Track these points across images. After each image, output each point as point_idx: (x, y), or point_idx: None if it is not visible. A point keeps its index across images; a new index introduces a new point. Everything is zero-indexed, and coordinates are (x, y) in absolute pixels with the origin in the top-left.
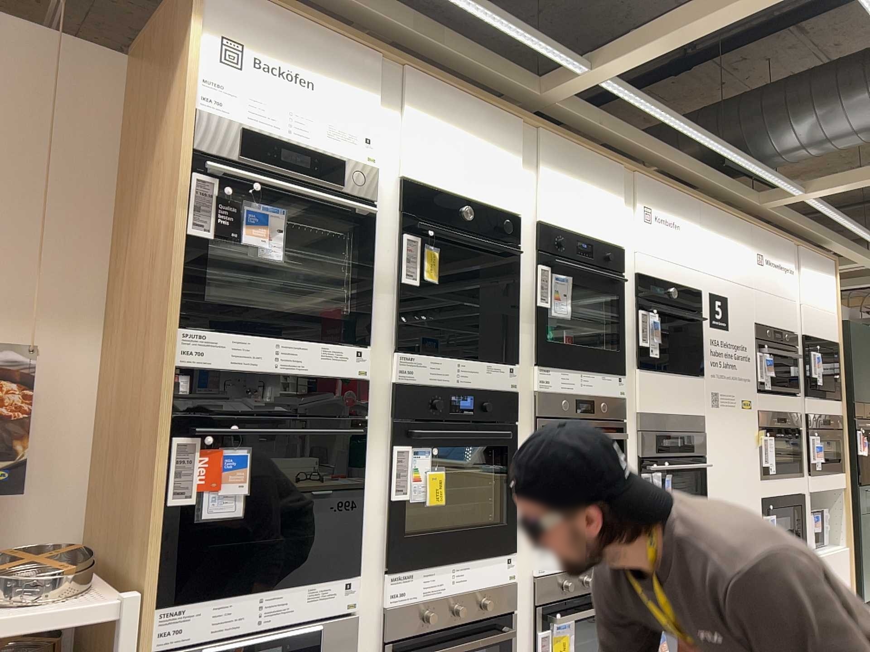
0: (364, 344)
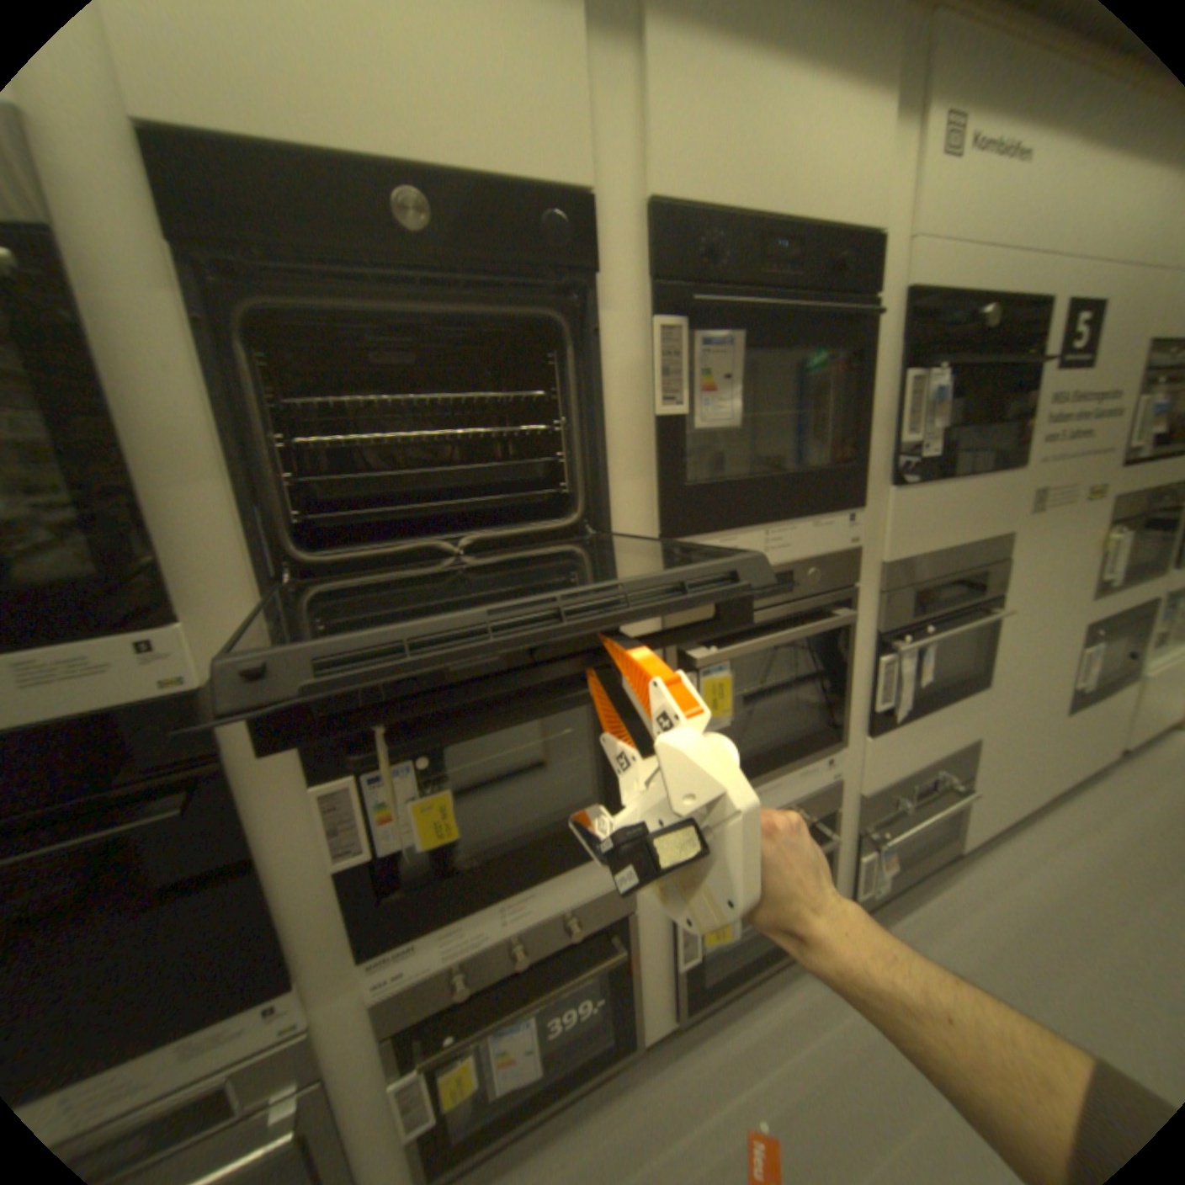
0: (146, 619)
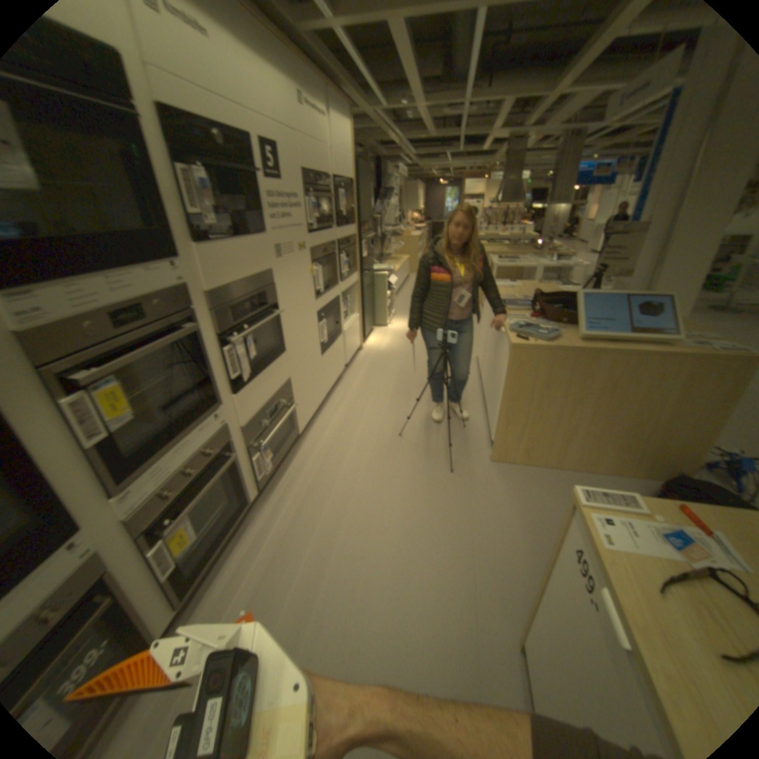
0: None
